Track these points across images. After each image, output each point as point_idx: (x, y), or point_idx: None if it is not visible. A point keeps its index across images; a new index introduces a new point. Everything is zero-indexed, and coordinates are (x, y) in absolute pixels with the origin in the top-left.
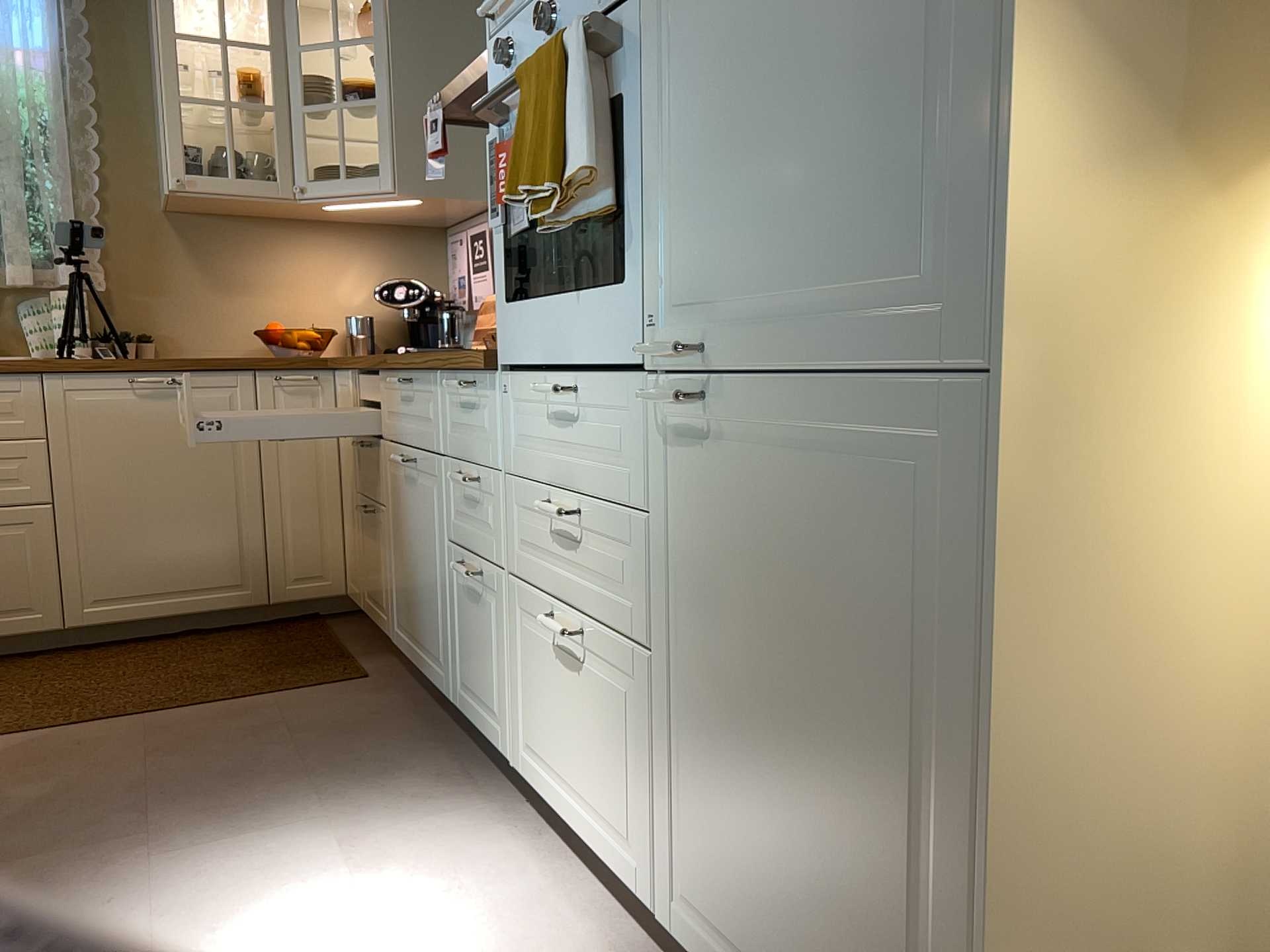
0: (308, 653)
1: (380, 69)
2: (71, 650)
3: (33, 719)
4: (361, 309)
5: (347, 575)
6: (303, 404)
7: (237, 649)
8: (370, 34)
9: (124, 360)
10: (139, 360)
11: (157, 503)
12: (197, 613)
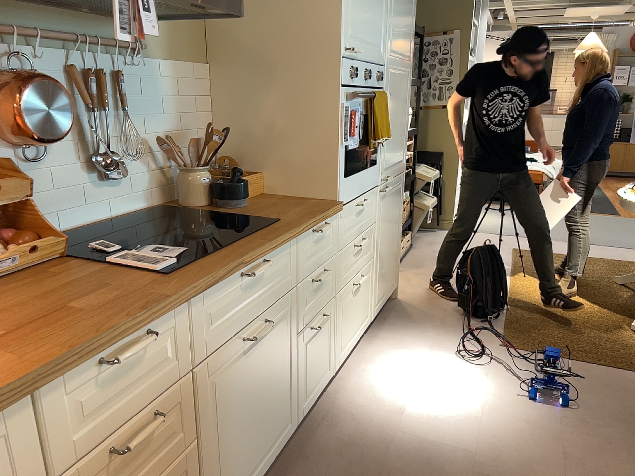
0: None
1: None
2: None
3: None
4: None
5: None
6: None
7: None
8: None
9: None
10: None
11: None
12: None
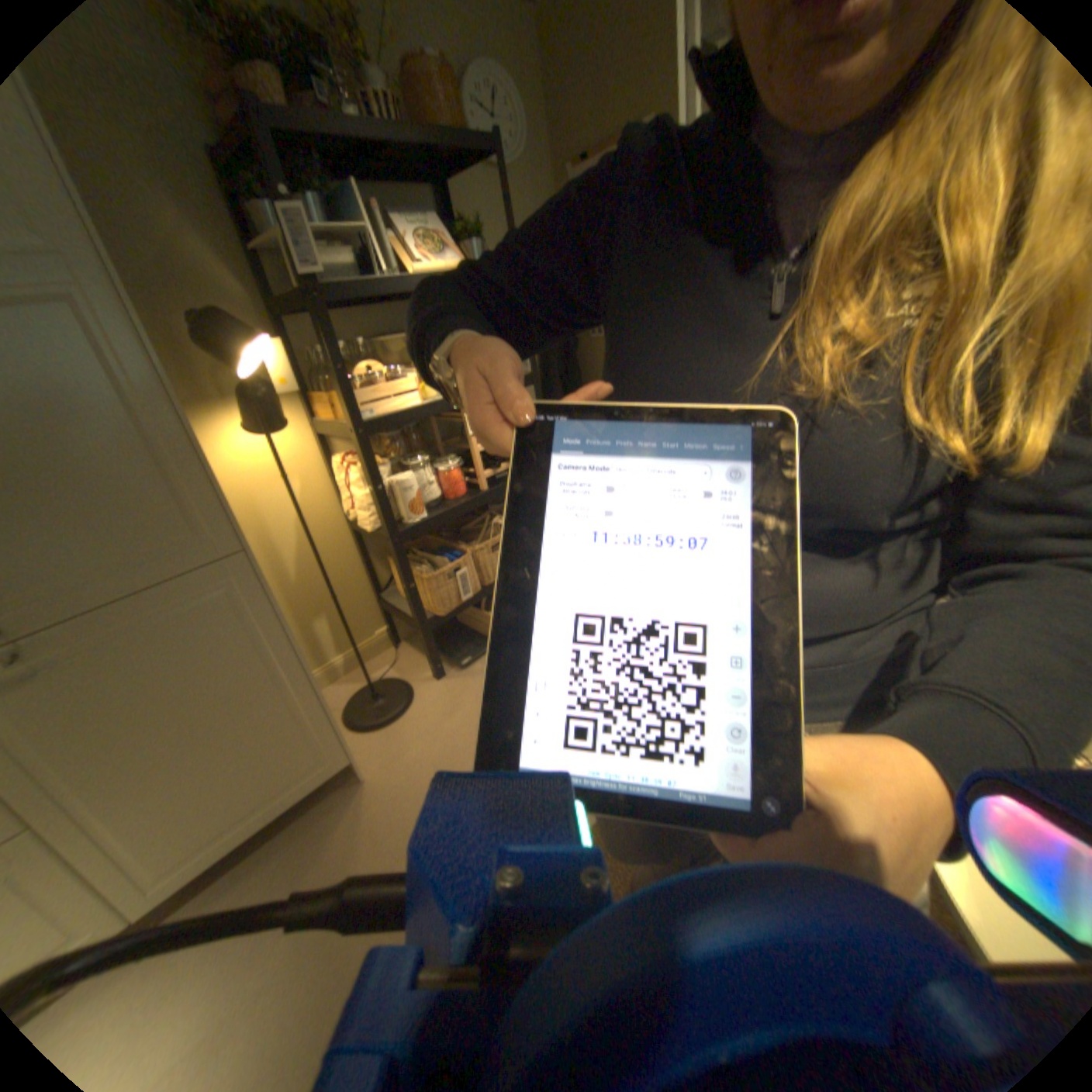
0: None
1: None
2: None
3: None
4: None
5: None
6: None
7: None
8: None
9: None
10: None
11: None
12: None
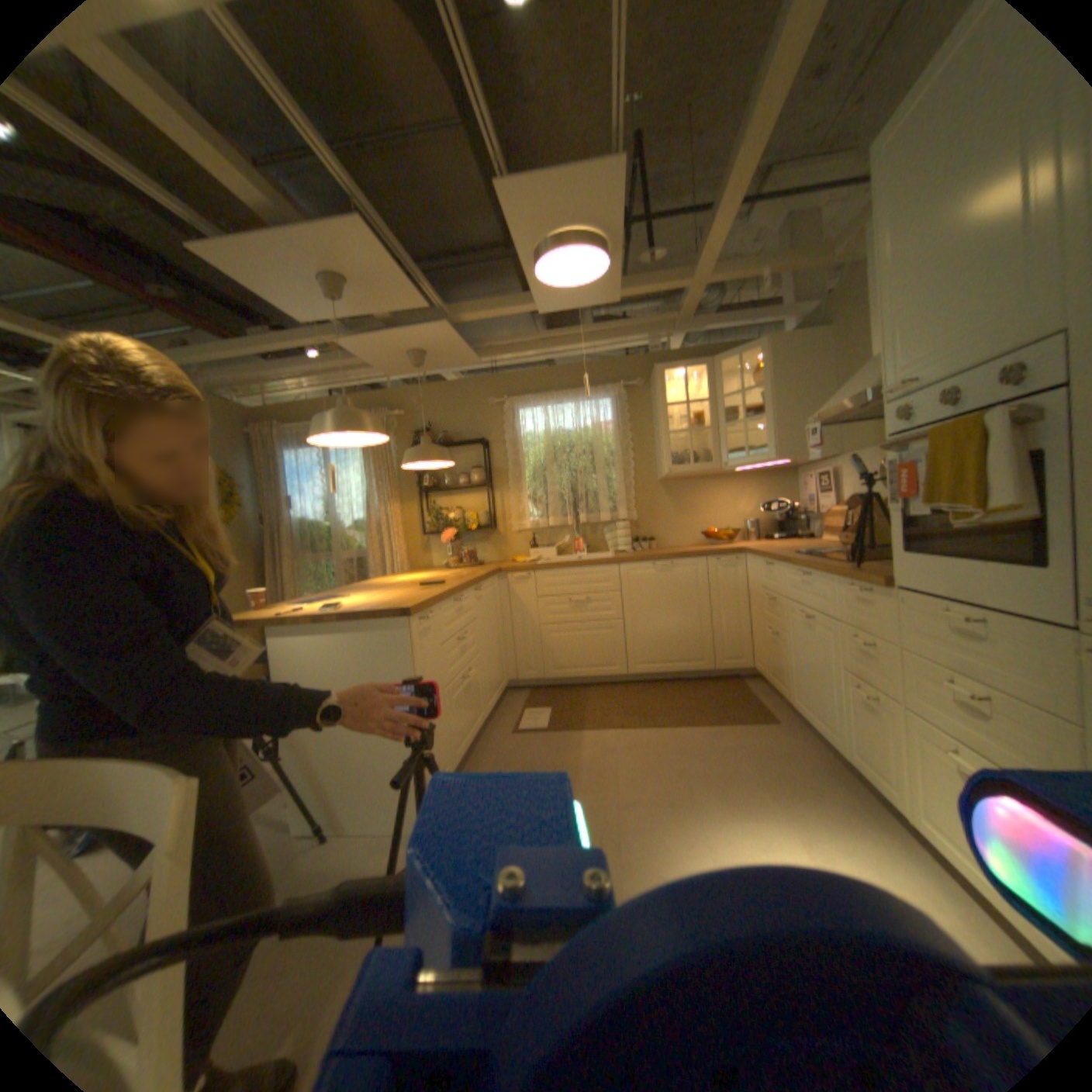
0: (739, 700)
1: (764, 398)
2: (628, 682)
3: (624, 720)
4: (750, 516)
5: (753, 658)
6: (729, 571)
7: (702, 692)
8: (758, 381)
9: (643, 550)
10: (649, 550)
11: (663, 619)
12: (681, 671)
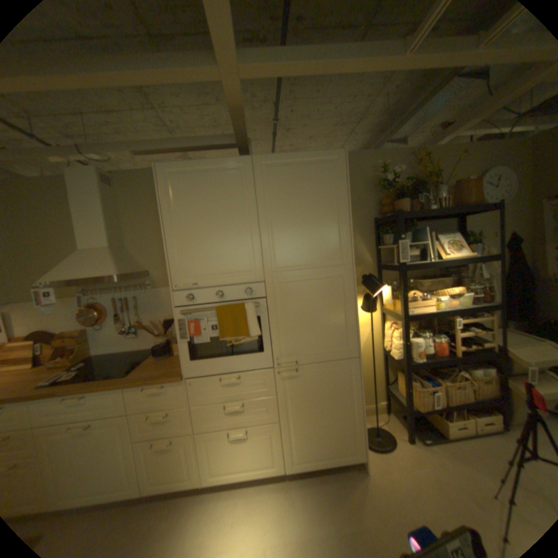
0: None
1: None
2: None
3: None
4: None
5: None
6: None
7: None
8: None
9: None
10: None
11: None
12: None
